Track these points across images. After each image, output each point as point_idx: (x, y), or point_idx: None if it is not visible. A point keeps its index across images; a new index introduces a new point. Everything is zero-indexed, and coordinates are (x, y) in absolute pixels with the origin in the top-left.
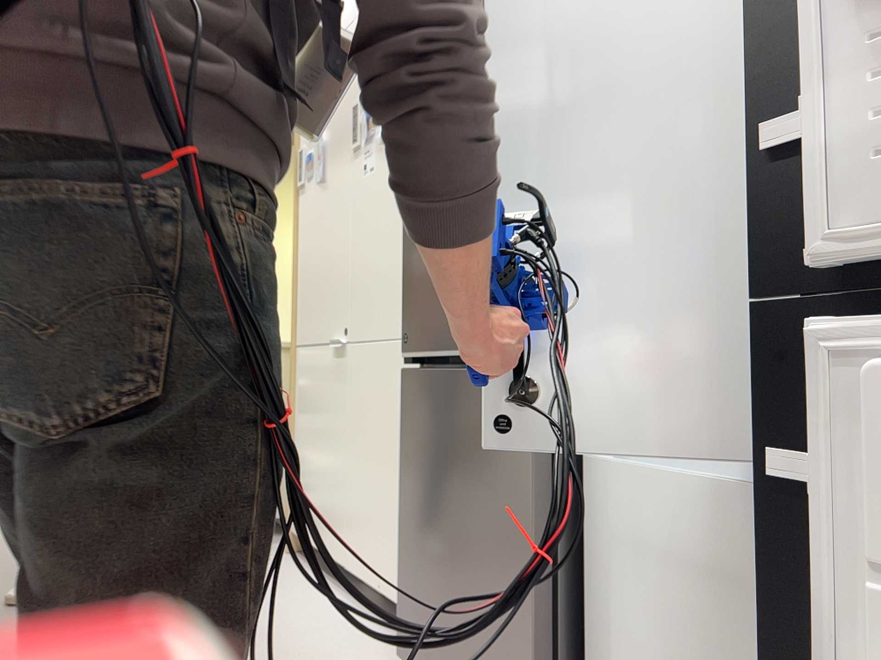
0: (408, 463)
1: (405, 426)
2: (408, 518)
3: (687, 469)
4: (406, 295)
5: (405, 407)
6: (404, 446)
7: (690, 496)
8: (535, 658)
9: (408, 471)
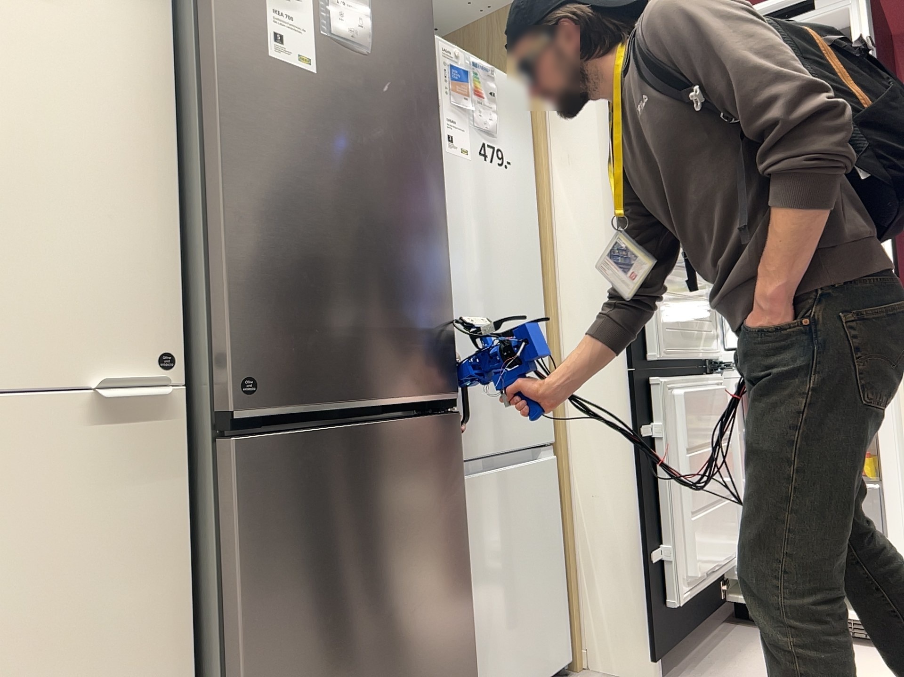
0: (269, 583)
1: (250, 531)
2: (272, 673)
3: (485, 468)
4: (241, 316)
5: (249, 499)
6: (251, 562)
7: (502, 481)
8: (464, 666)
9: (269, 598)
